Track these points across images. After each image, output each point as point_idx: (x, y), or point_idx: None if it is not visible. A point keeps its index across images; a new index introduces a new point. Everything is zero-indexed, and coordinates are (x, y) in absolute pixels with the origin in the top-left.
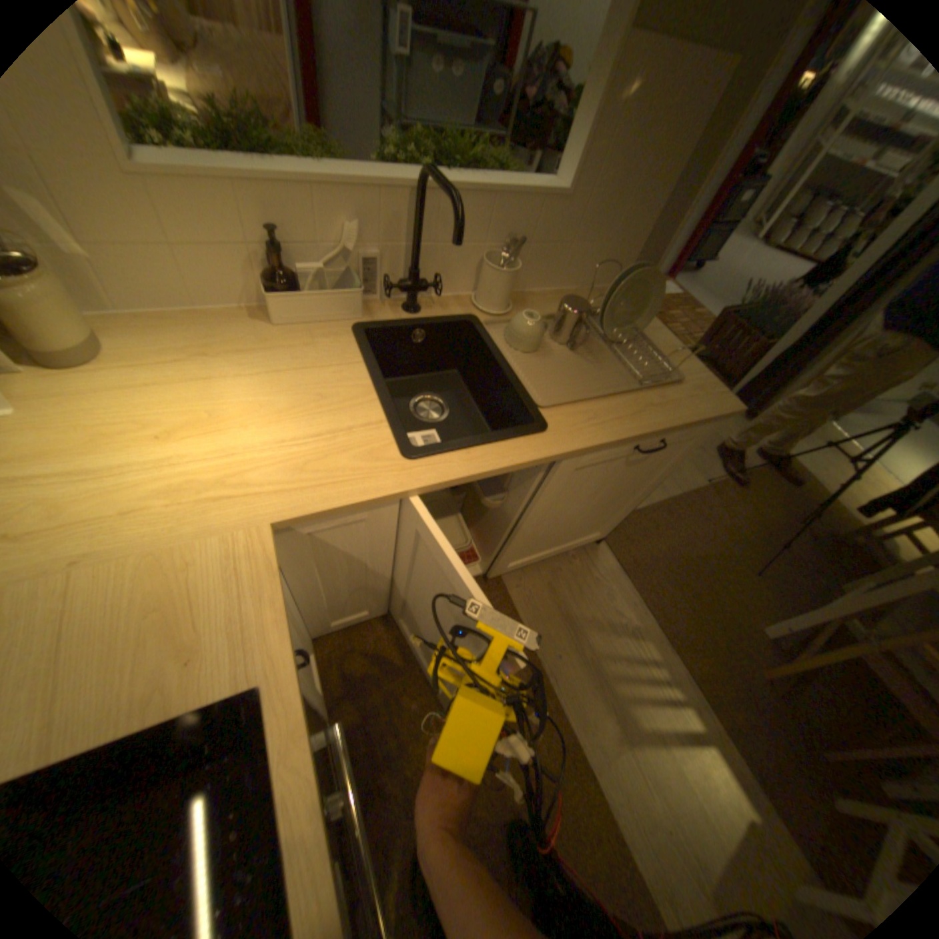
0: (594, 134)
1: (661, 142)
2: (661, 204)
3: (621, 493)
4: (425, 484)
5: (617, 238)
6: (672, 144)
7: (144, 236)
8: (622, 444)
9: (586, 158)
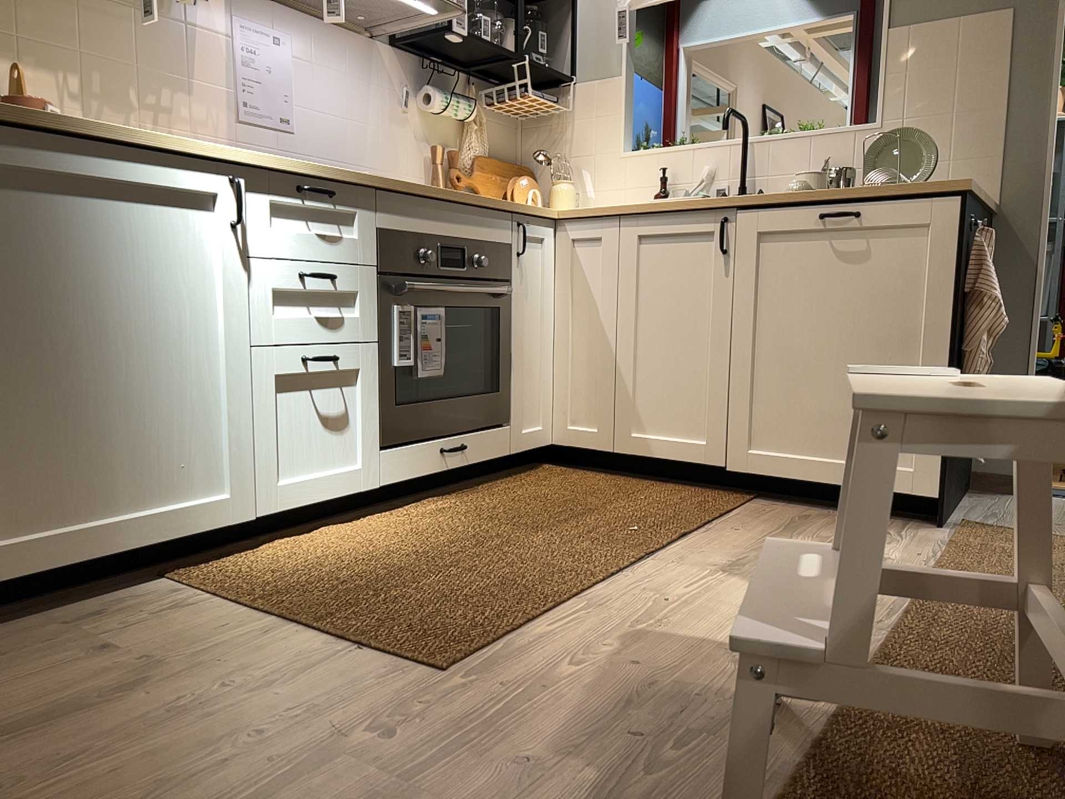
0: (888, 87)
1: (964, 77)
2: (1004, 121)
3: (879, 329)
4: (635, 204)
5: (959, 156)
6: (978, 75)
7: (620, 185)
8: (802, 206)
9: (887, 102)
